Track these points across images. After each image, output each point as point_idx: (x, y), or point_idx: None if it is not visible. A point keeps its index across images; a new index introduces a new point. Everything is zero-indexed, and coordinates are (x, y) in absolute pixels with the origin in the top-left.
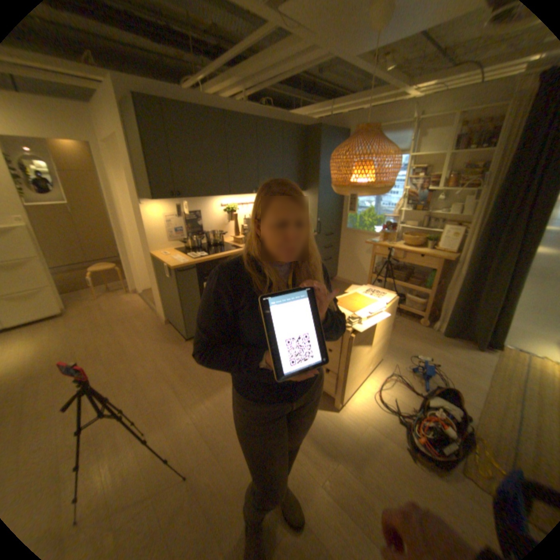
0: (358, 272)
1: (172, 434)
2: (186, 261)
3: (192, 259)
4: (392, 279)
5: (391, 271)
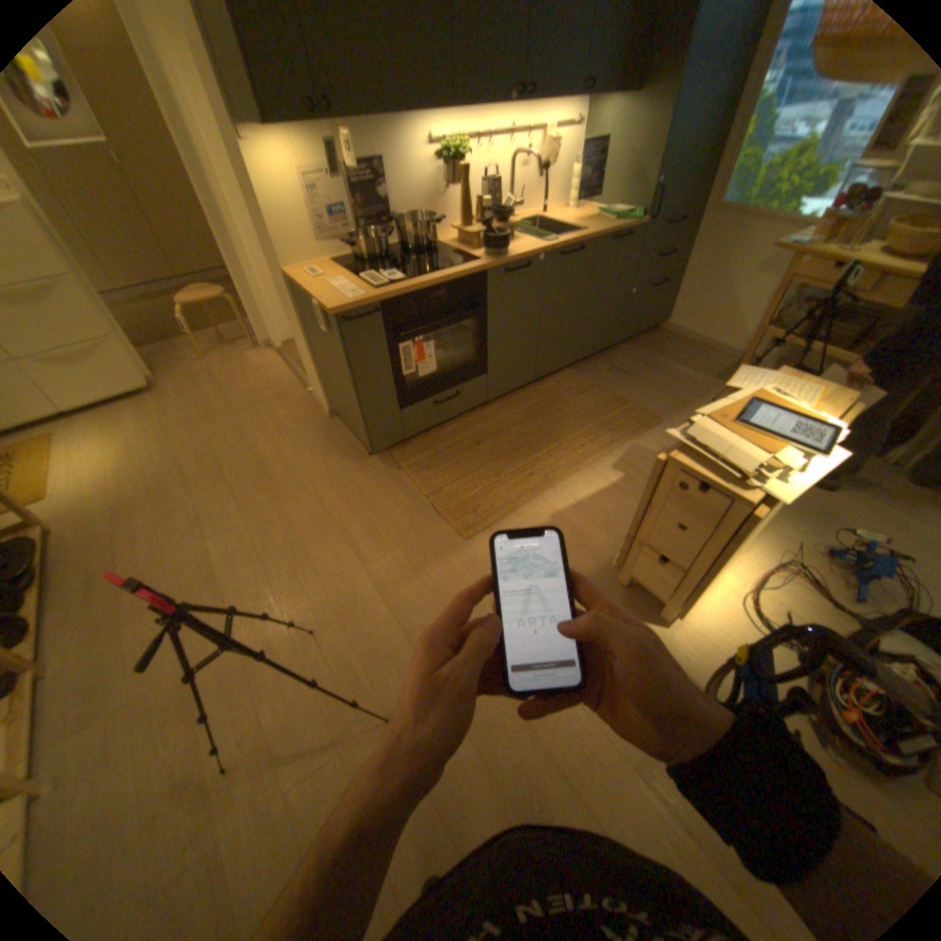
0: (724, 316)
1: (362, 636)
2: (360, 294)
3: (372, 290)
4: (816, 340)
5: (820, 323)
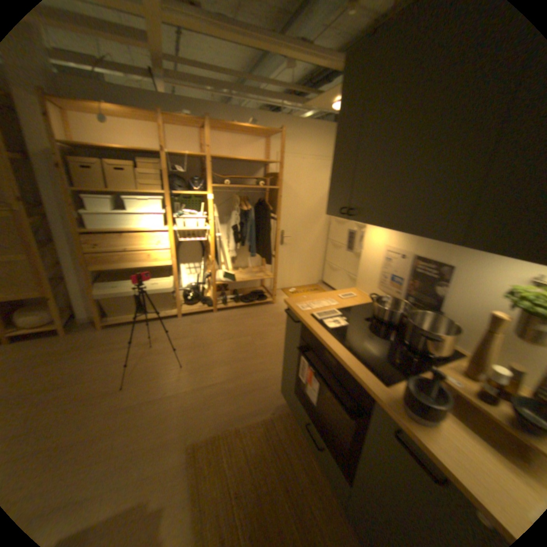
0: None
1: (164, 386)
2: (303, 309)
3: (310, 314)
4: None
5: None
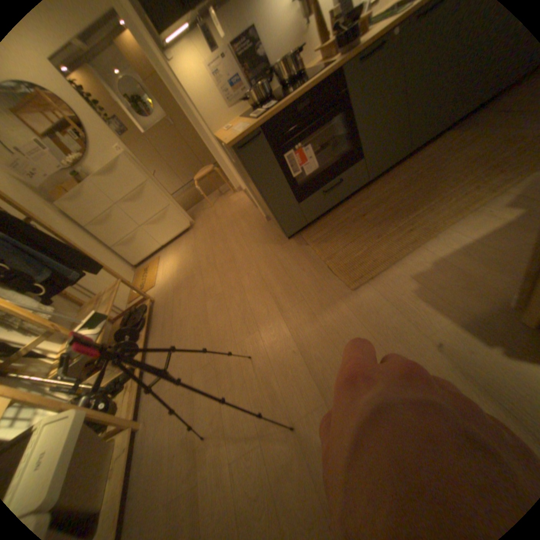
0: None
1: (277, 360)
2: (246, 124)
3: (254, 119)
4: None
5: None
